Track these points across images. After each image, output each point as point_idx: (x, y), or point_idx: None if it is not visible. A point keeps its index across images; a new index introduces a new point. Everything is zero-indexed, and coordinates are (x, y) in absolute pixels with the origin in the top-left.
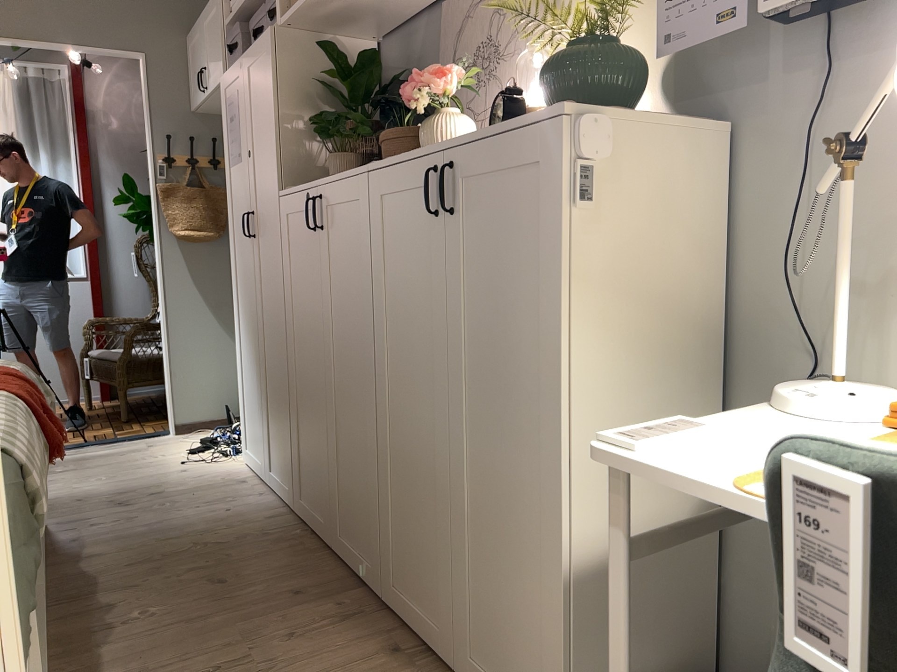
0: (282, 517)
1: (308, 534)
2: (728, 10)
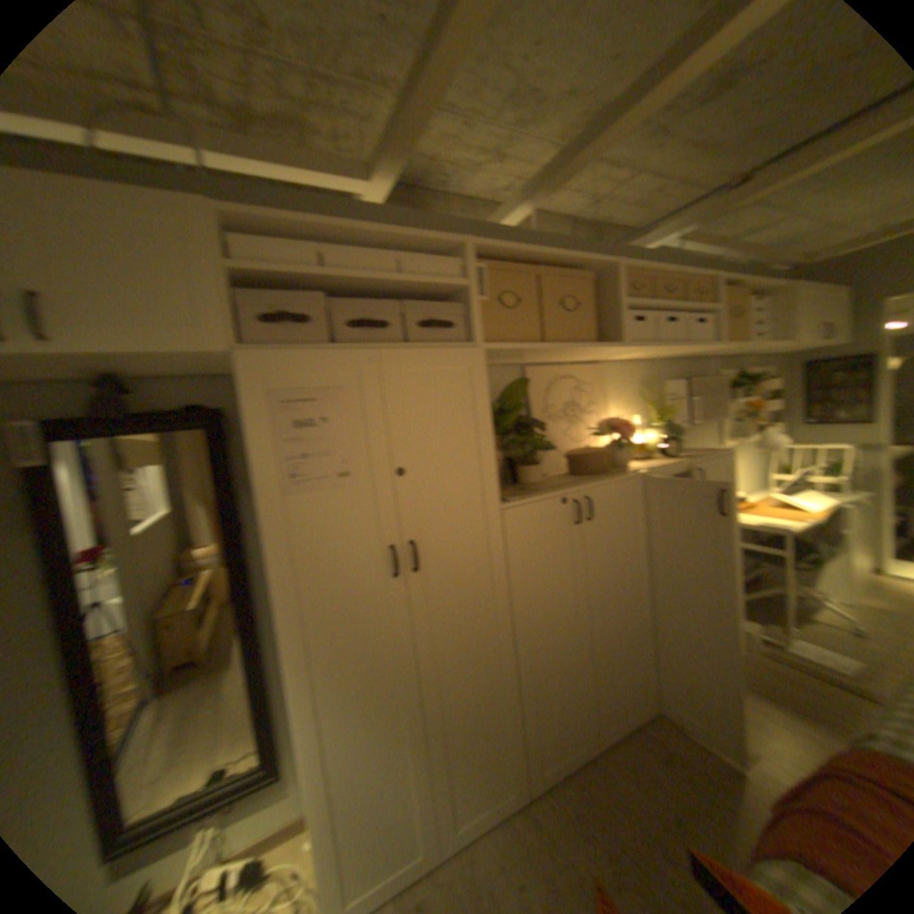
0: (533, 816)
1: (570, 781)
2: (683, 421)
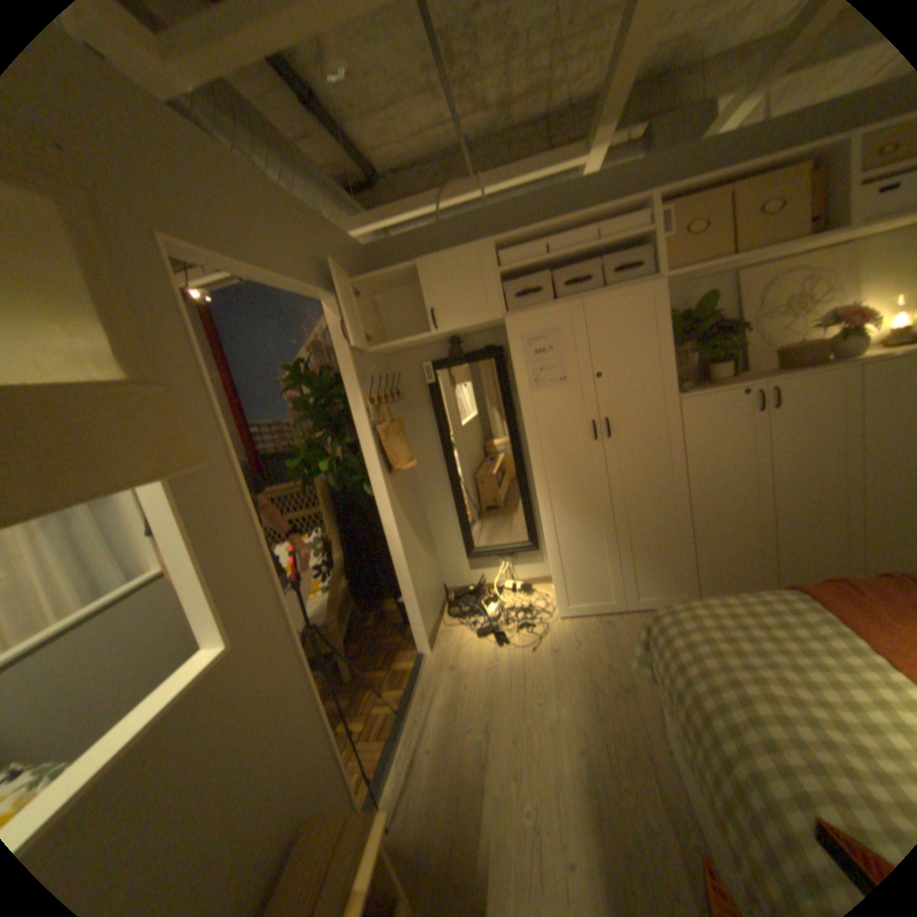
0: None
1: None
2: None
